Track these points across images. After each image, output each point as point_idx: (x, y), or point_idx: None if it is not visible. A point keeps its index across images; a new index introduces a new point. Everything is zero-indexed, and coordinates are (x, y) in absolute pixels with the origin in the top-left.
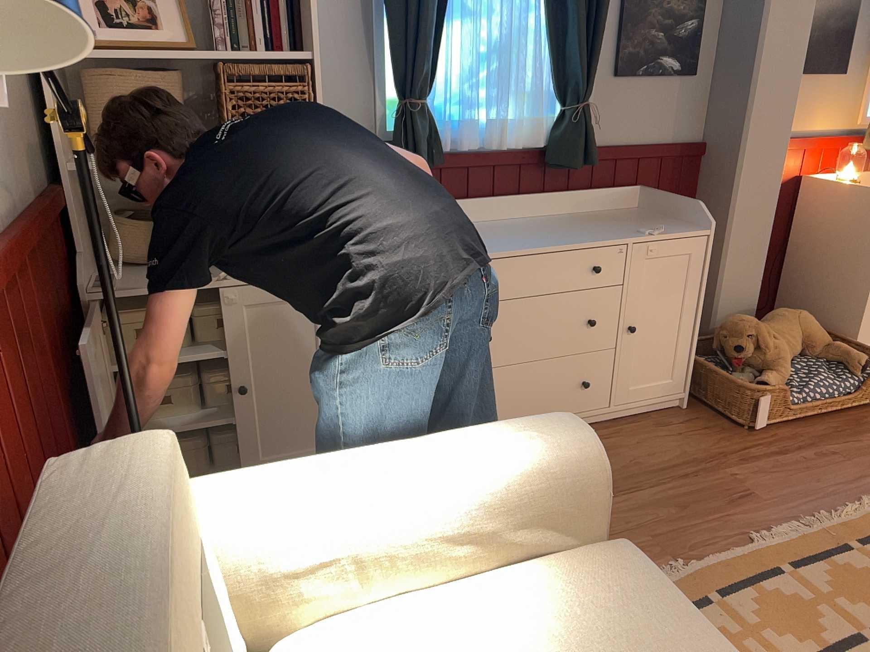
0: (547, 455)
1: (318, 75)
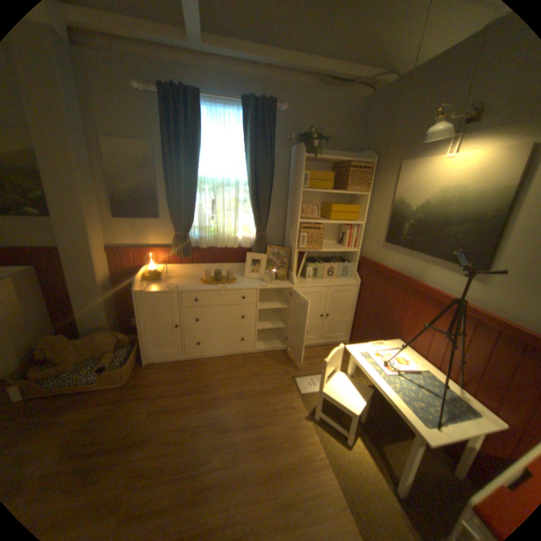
0: None
1: None
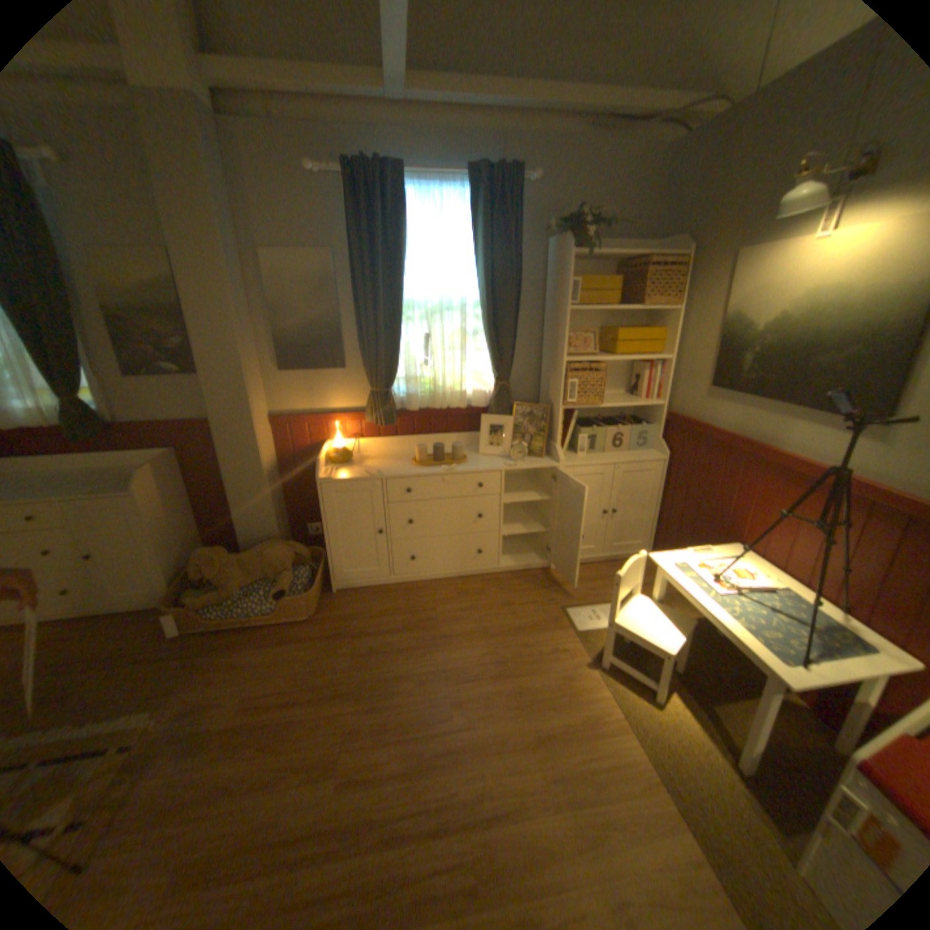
0: None
1: None
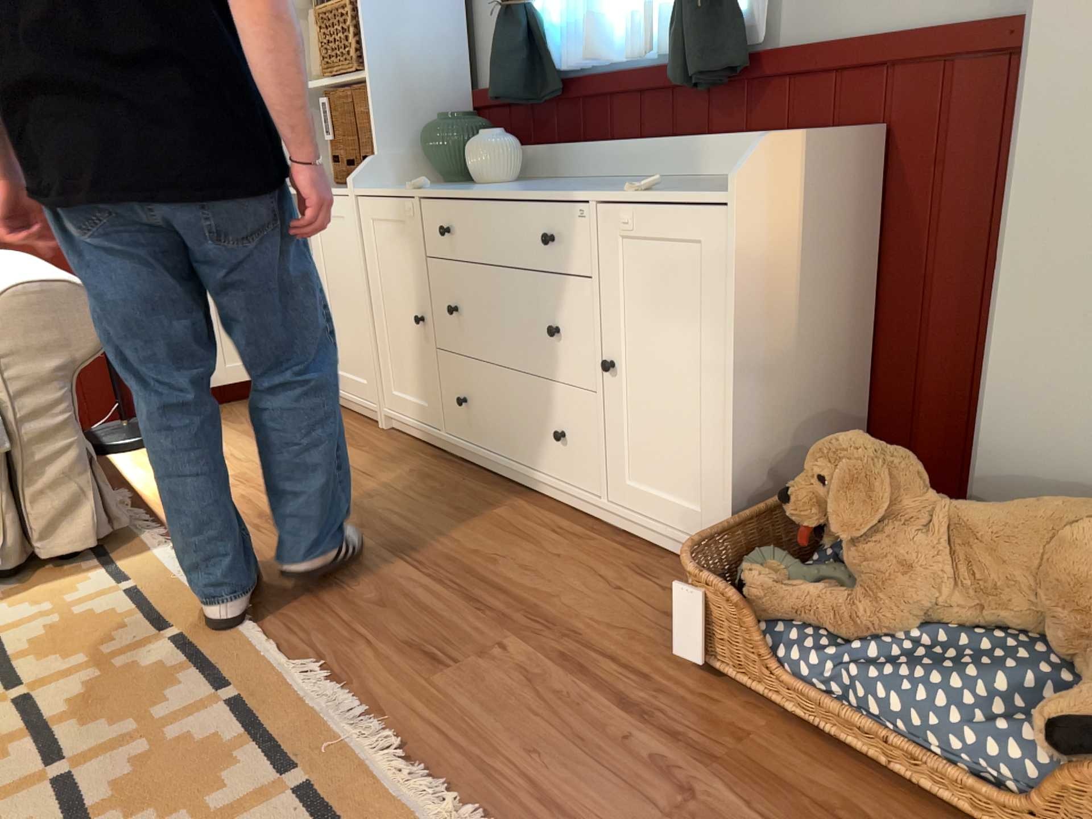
0: None
1: None
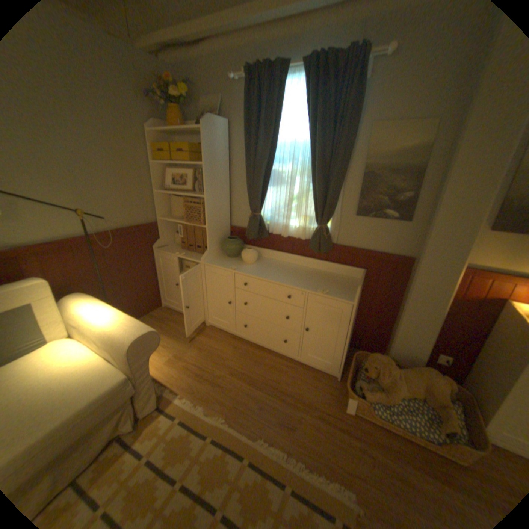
0: (119, 336)
1: (206, 202)
